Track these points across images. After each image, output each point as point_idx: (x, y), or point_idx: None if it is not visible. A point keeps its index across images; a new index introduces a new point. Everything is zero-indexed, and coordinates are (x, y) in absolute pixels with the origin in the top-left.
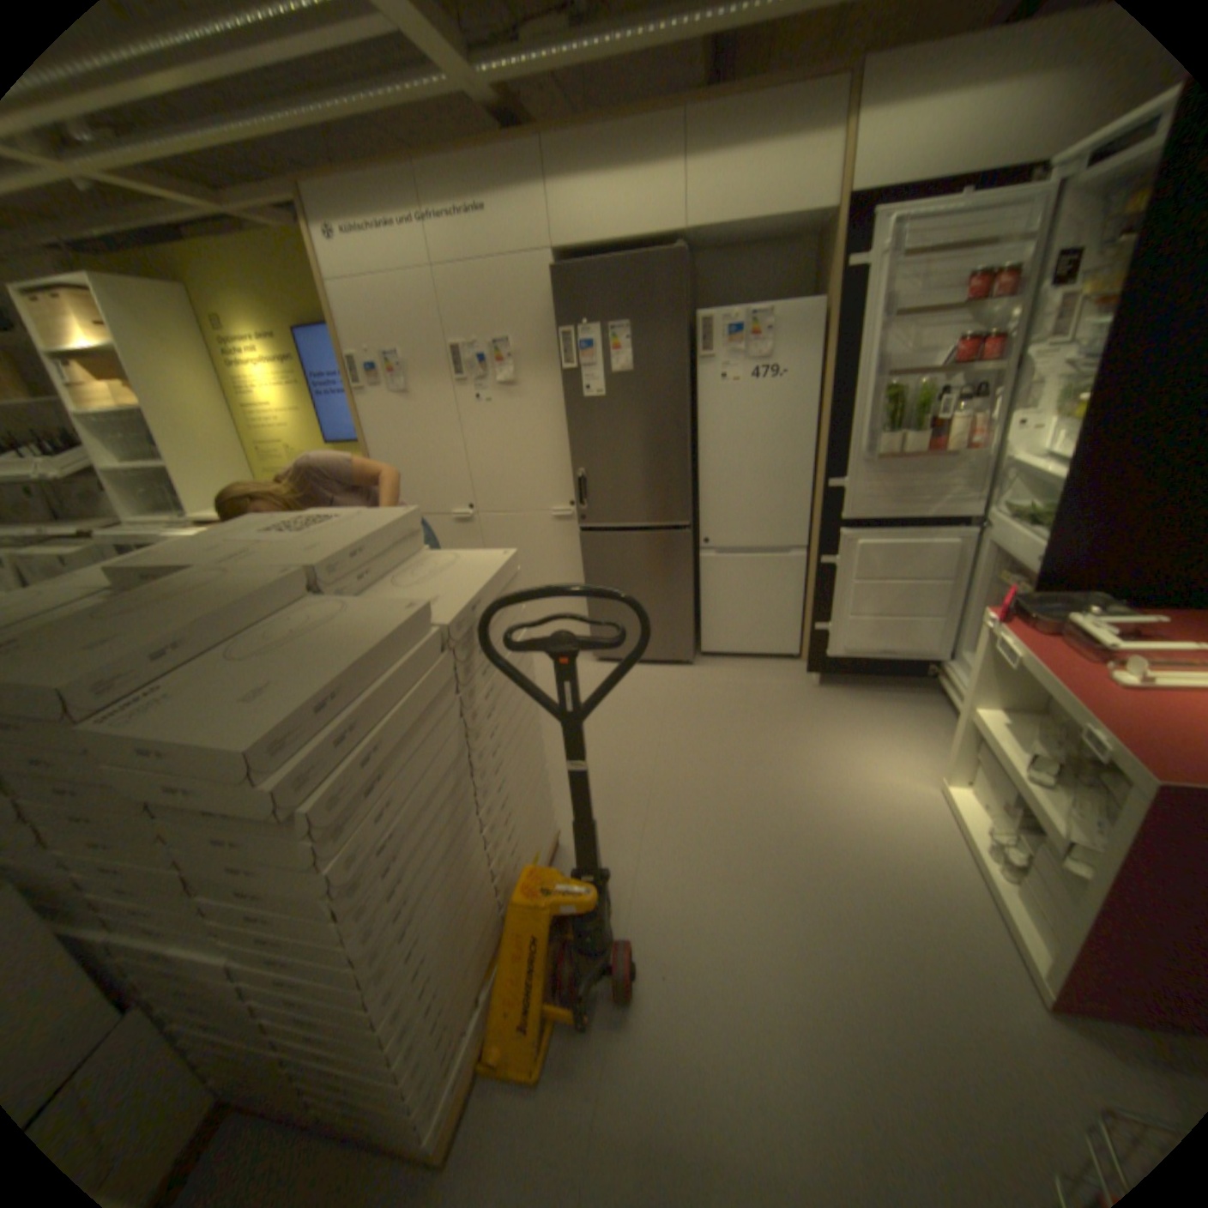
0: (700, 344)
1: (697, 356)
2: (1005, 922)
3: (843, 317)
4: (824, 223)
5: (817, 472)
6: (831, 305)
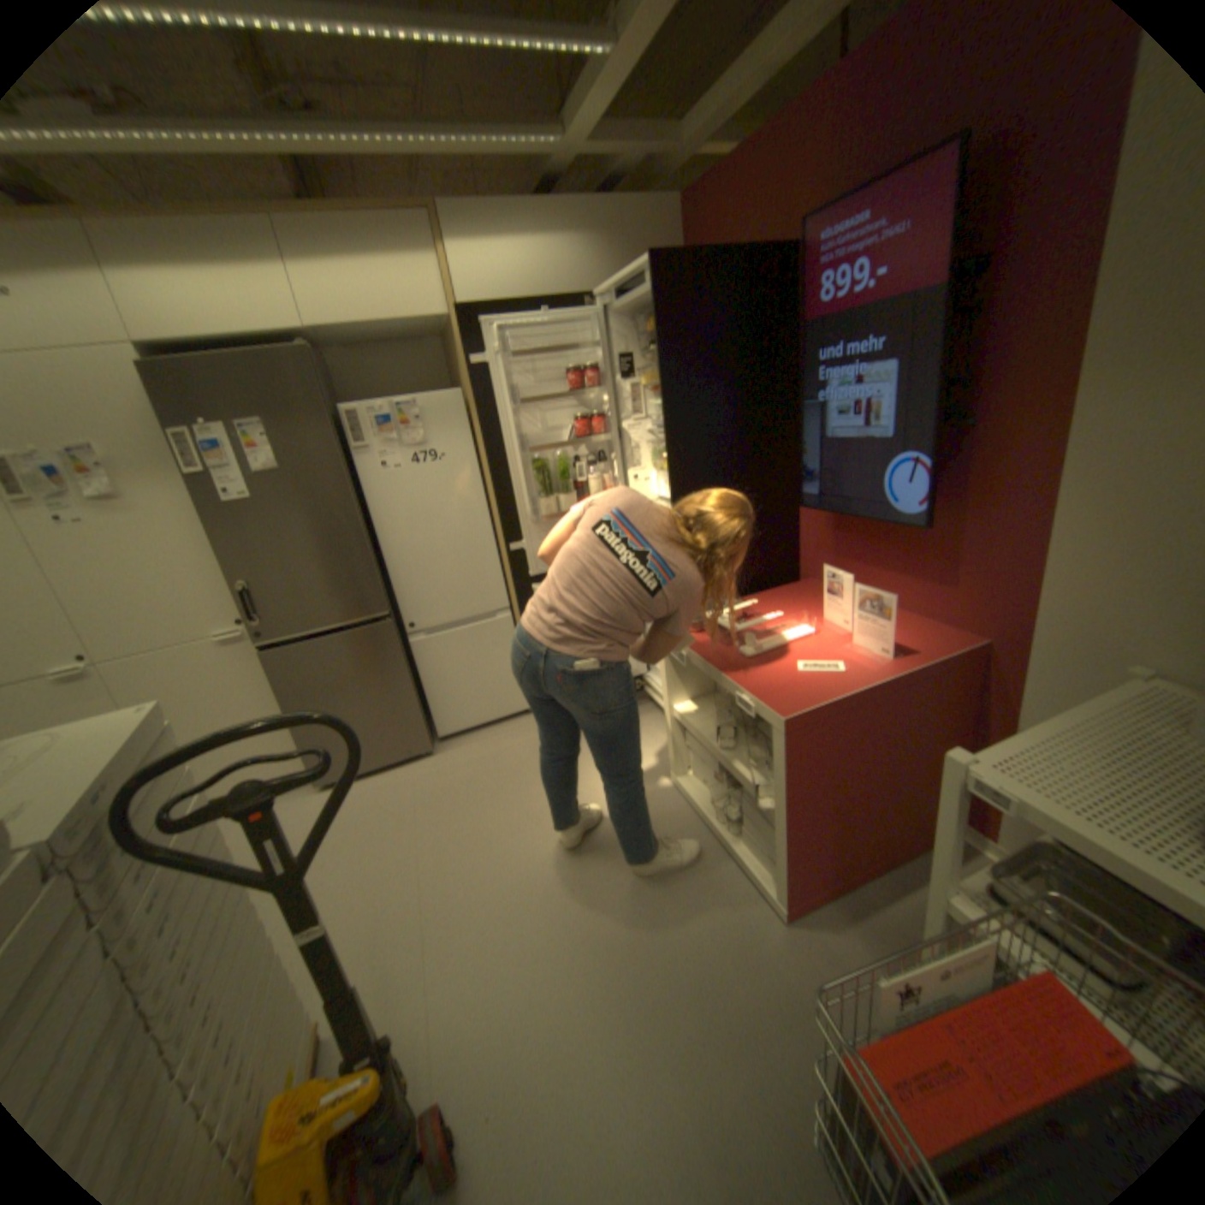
0: (351, 436)
1: (351, 448)
2: (741, 870)
3: (480, 406)
4: (442, 328)
5: (498, 539)
6: (468, 396)
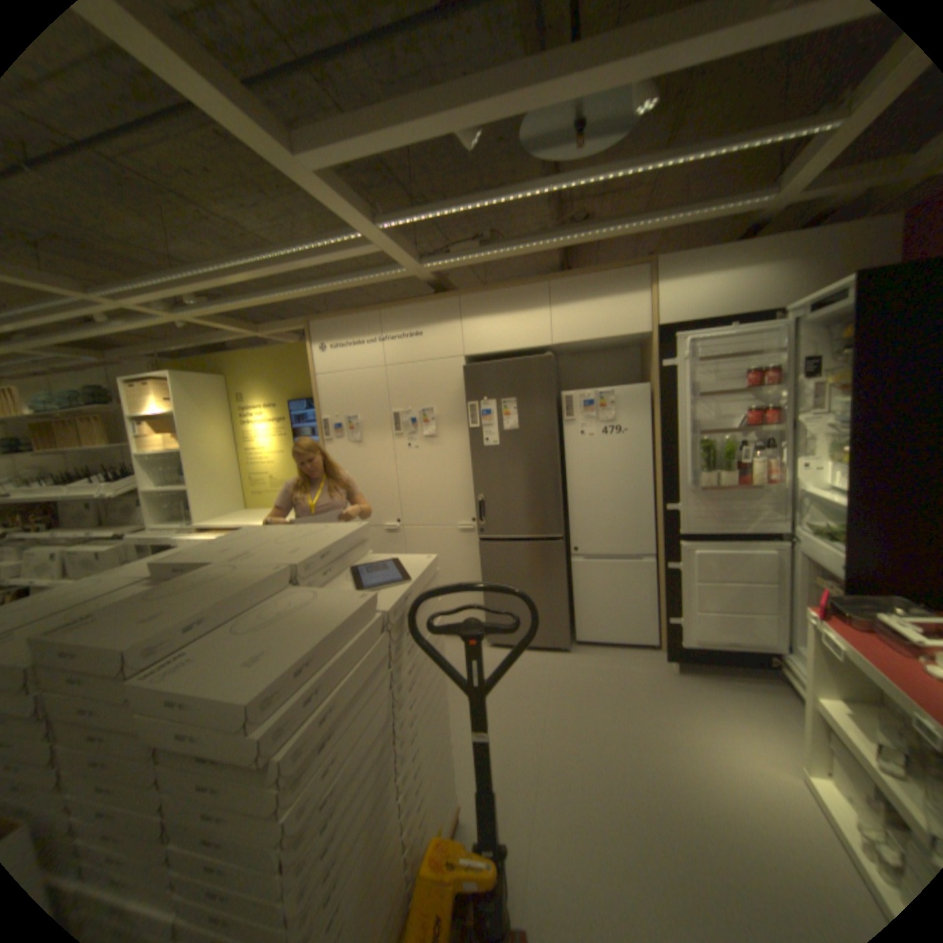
0: (565, 412)
1: (563, 420)
2: None
3: (663, 396)
4: (643, 340)
5: (657, 498)
6: (654, 388)
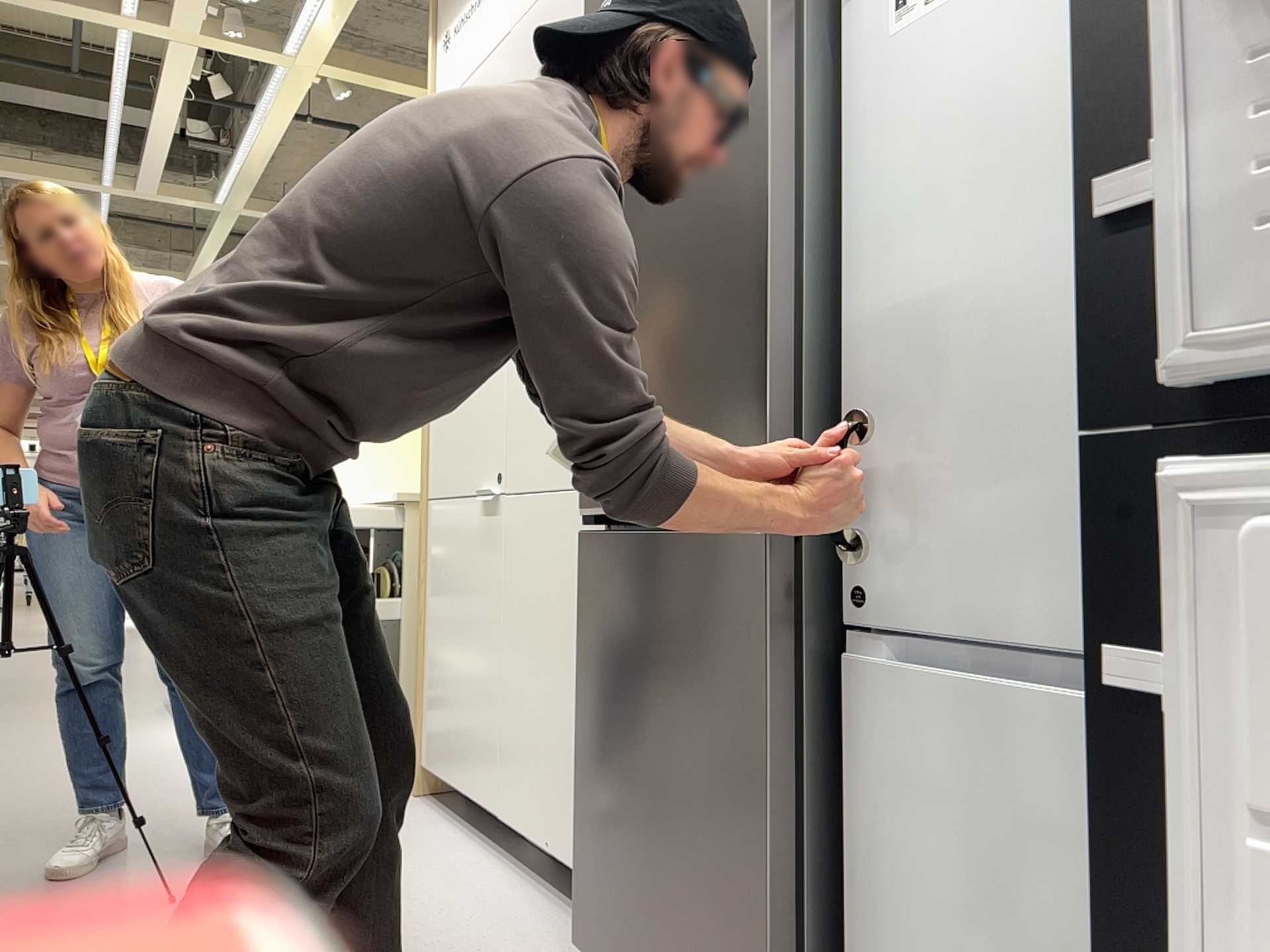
0: None
1: None
2: None
3: None
4: None
5: None
6: None
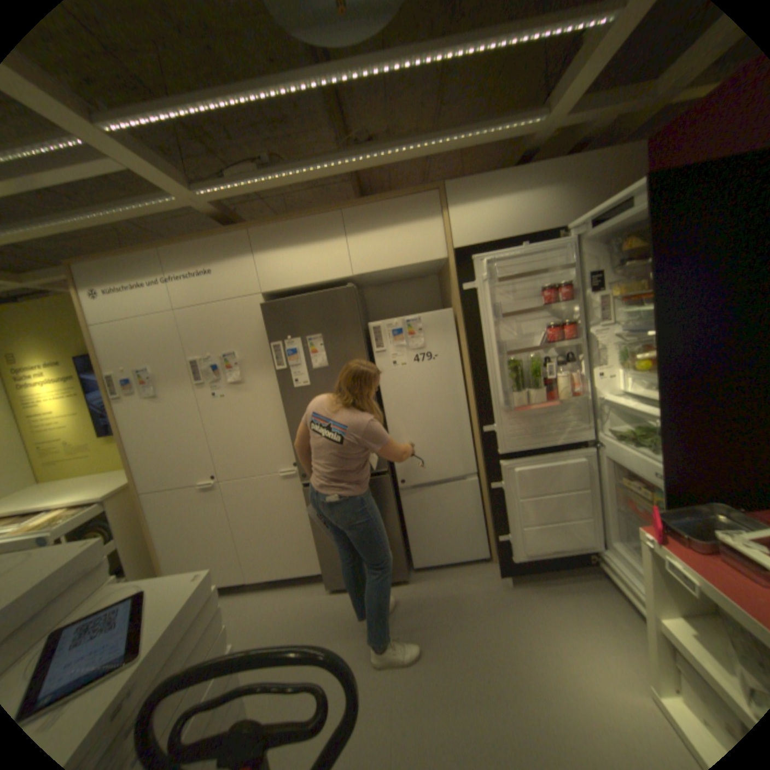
0: (374, 343)
1: (373, 351)
2: None
3: (465, 319)
4: (440, 267)
5: (471, 418)
6: (456, 313)
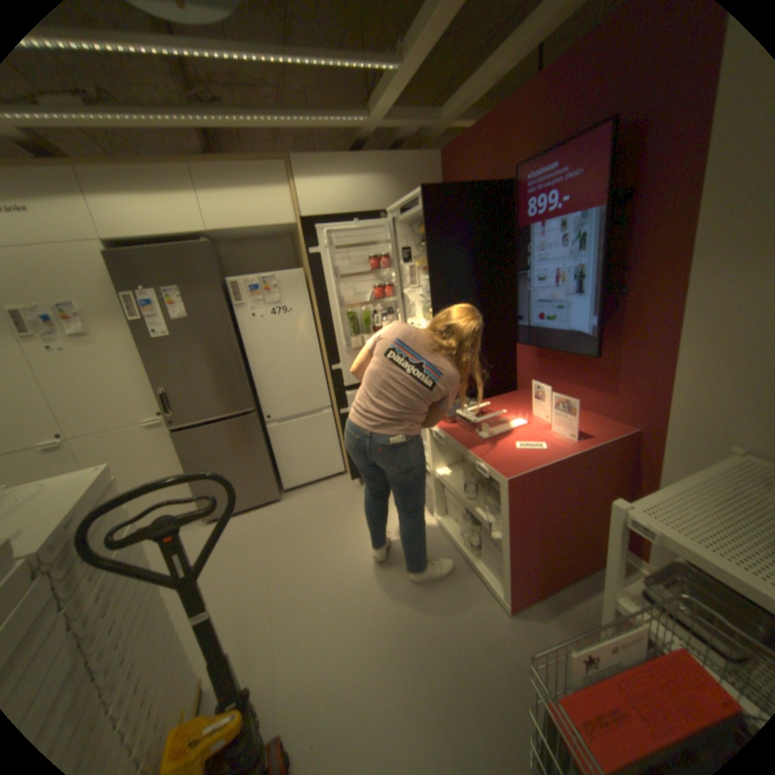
0: (233, 297)
1: (233, 304)
2: (480, 579)
3: (314, 279)
4: (291, 231)
5: (324, 362)
6: (307, 273)
